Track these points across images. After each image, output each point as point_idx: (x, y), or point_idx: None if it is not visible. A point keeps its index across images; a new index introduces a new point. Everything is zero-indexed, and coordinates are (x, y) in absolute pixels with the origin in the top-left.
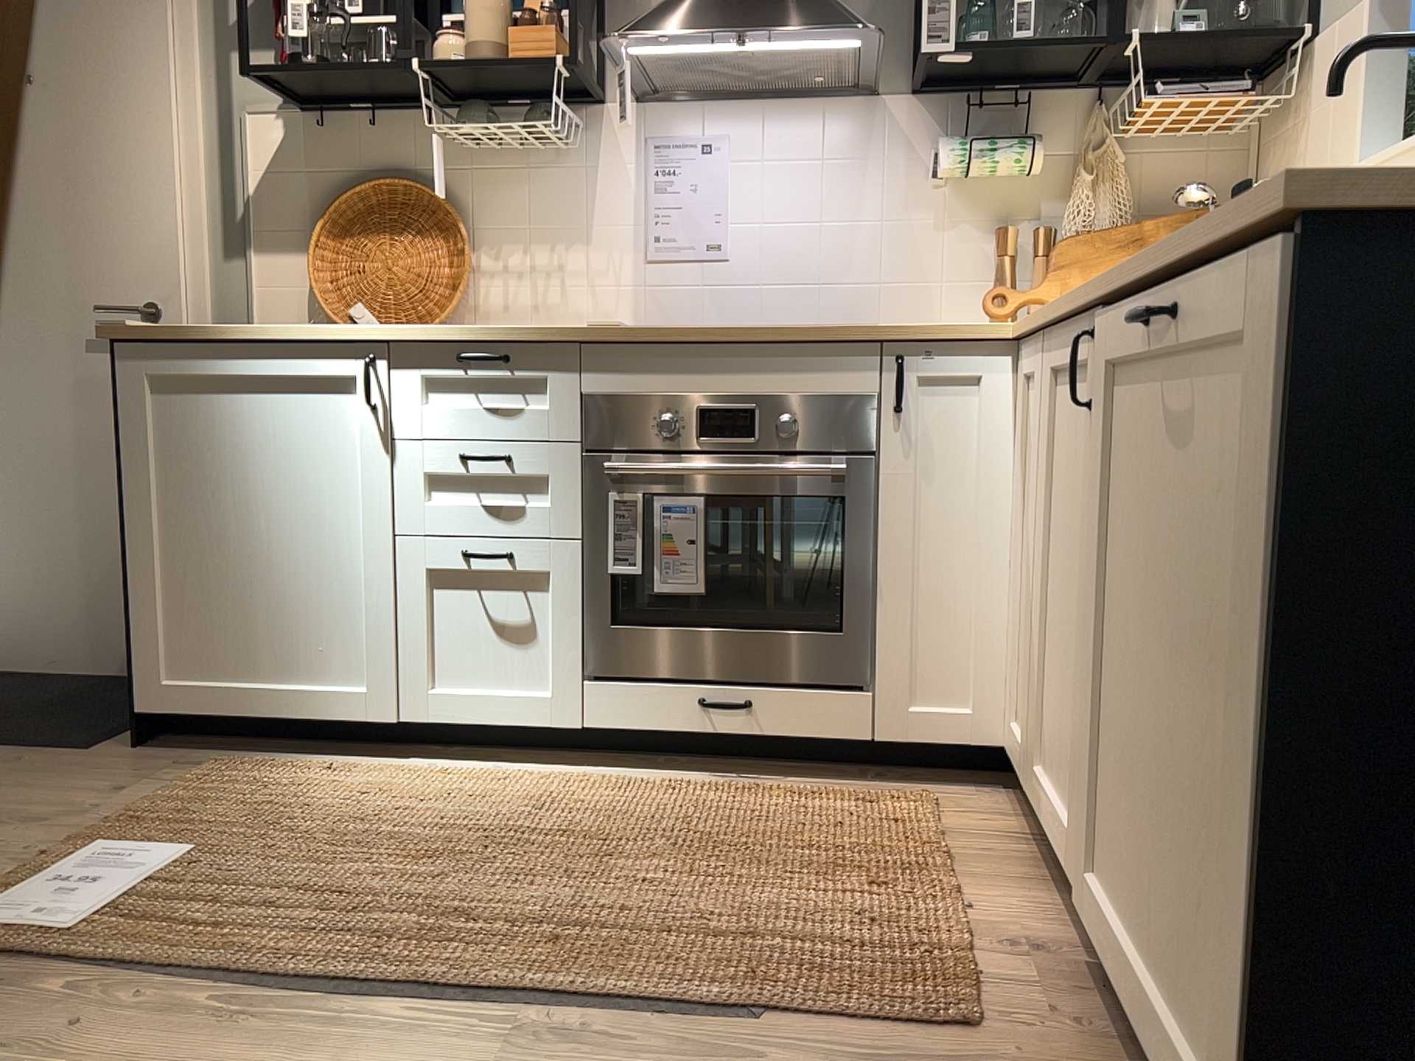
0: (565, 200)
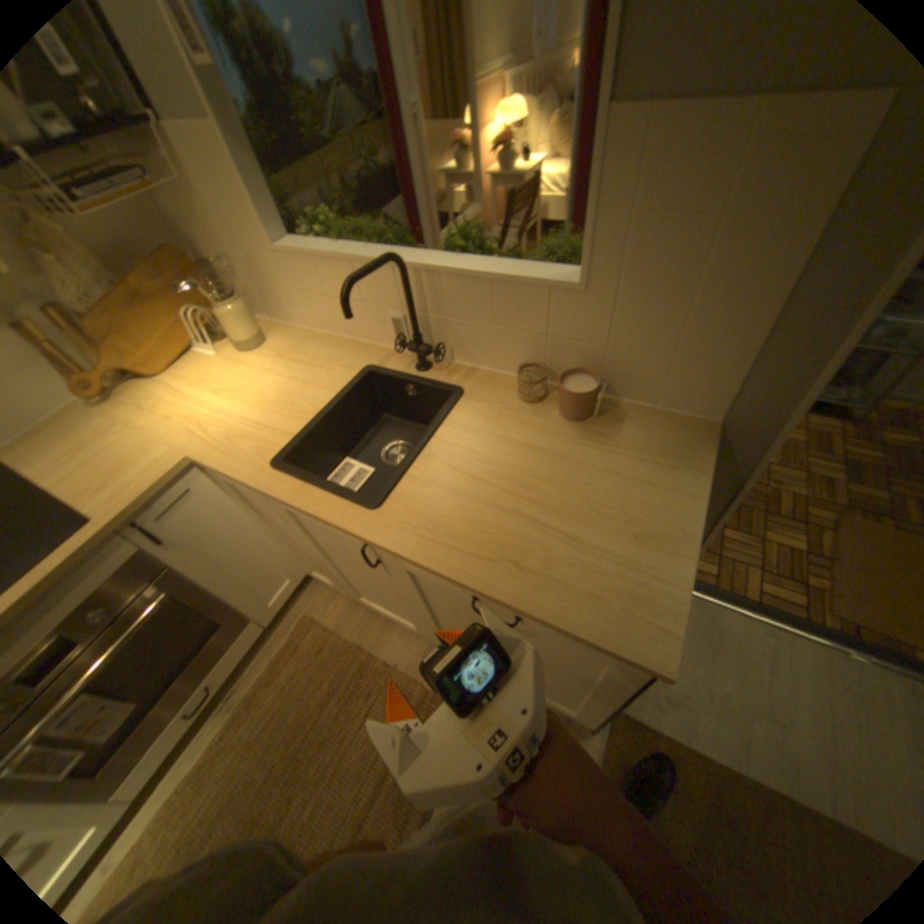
0: None
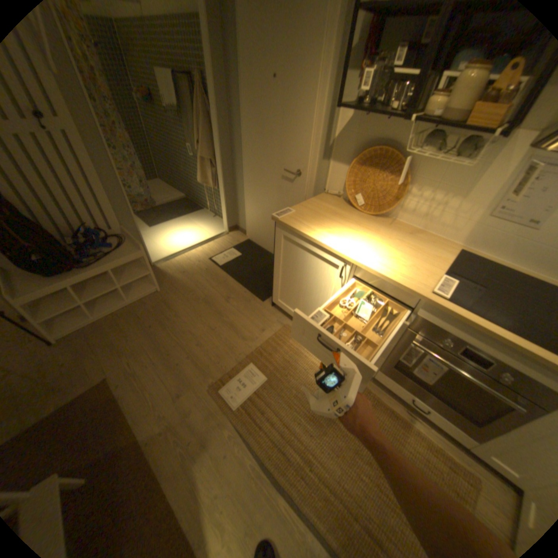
0: (466, 175)
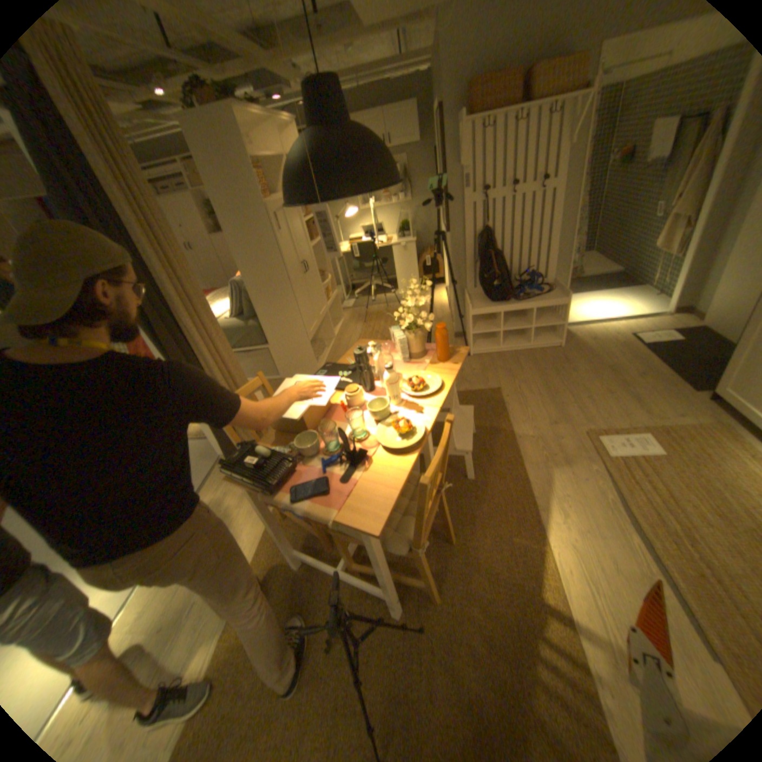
0: None
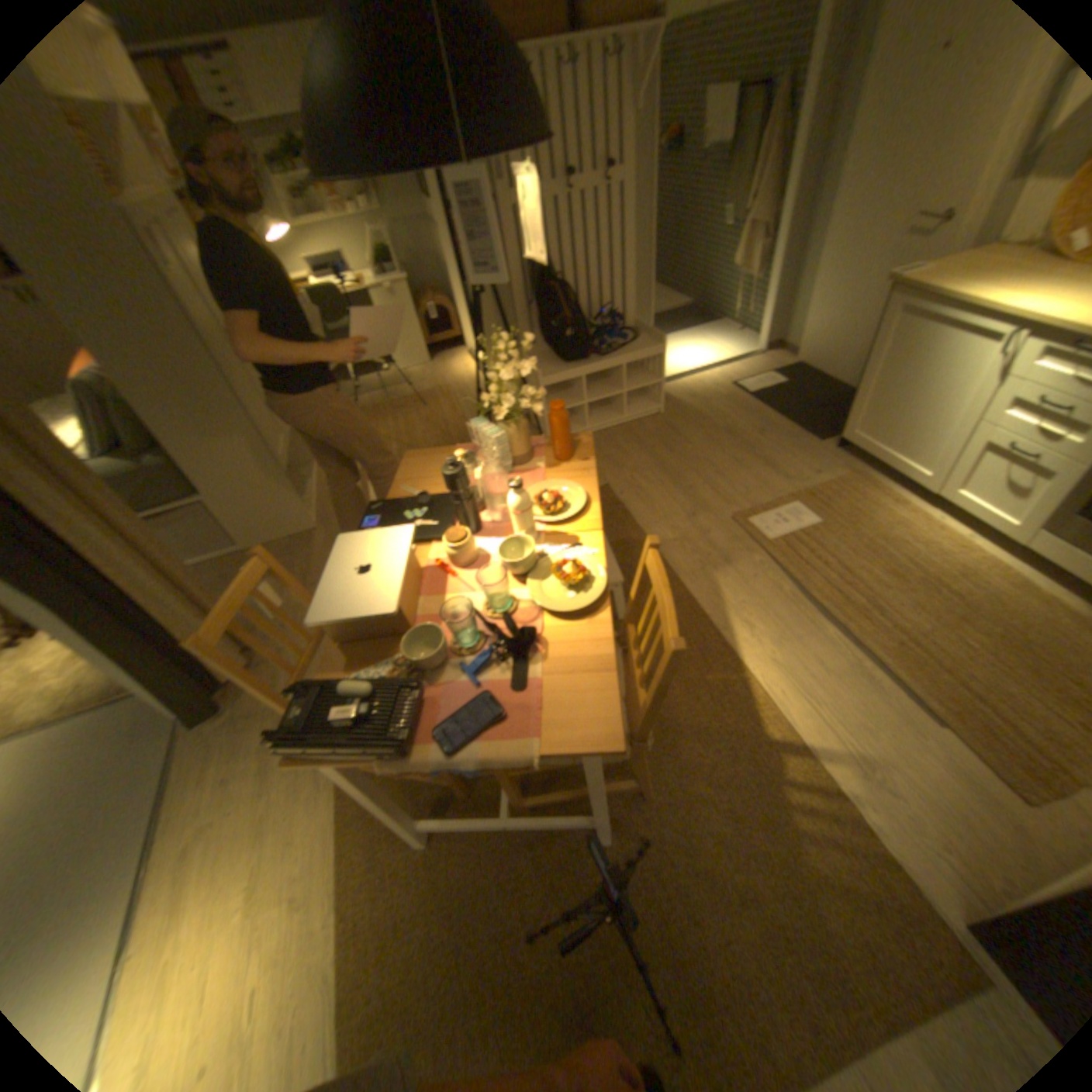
0: None
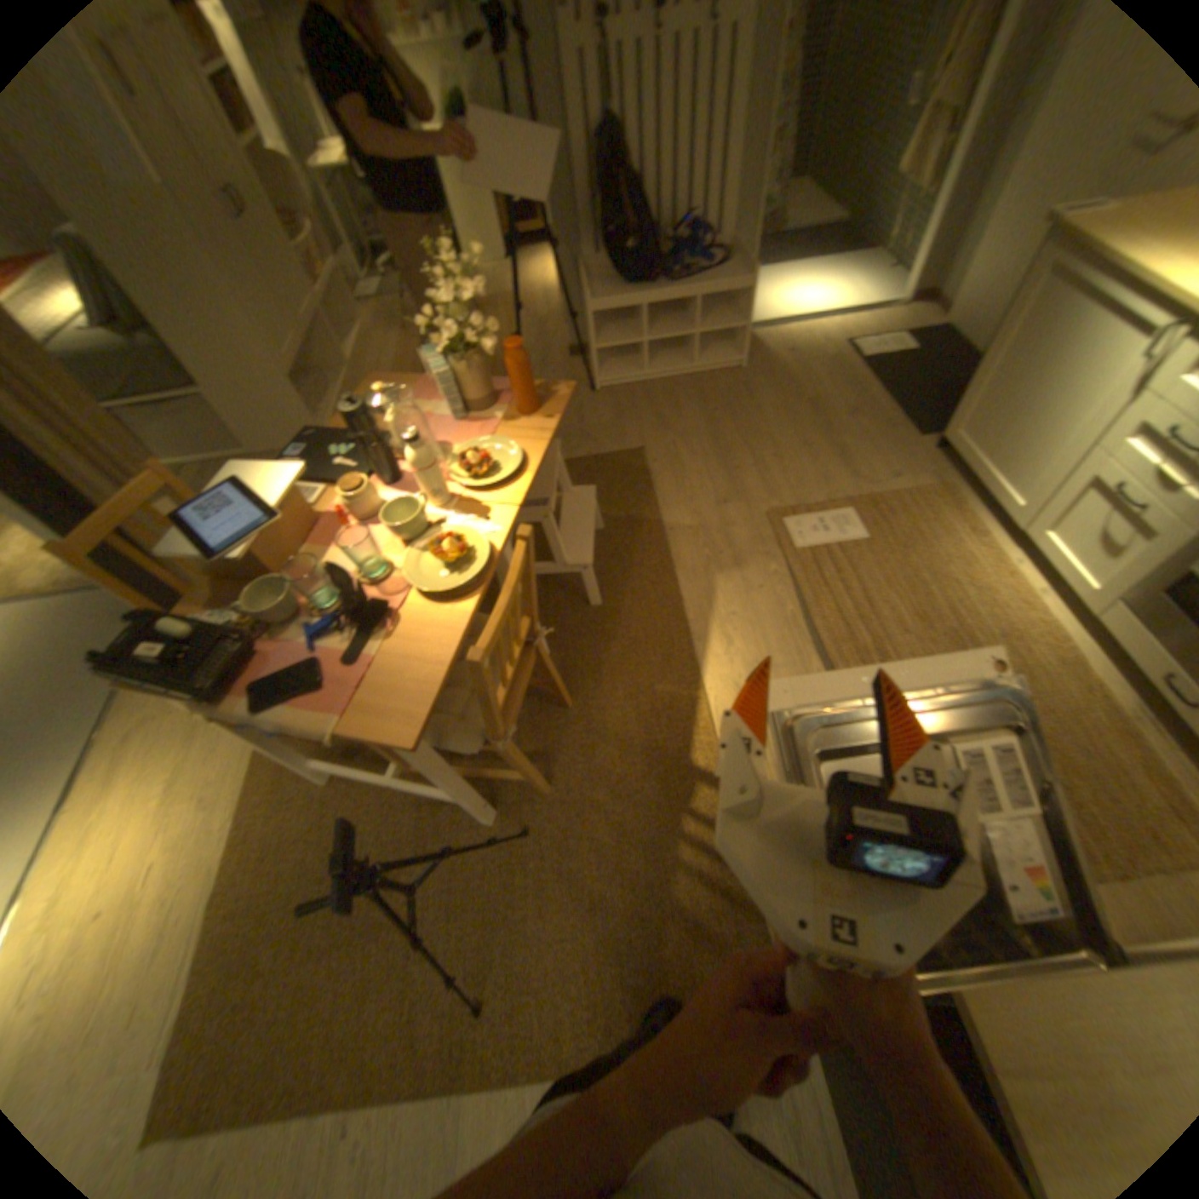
0: None
